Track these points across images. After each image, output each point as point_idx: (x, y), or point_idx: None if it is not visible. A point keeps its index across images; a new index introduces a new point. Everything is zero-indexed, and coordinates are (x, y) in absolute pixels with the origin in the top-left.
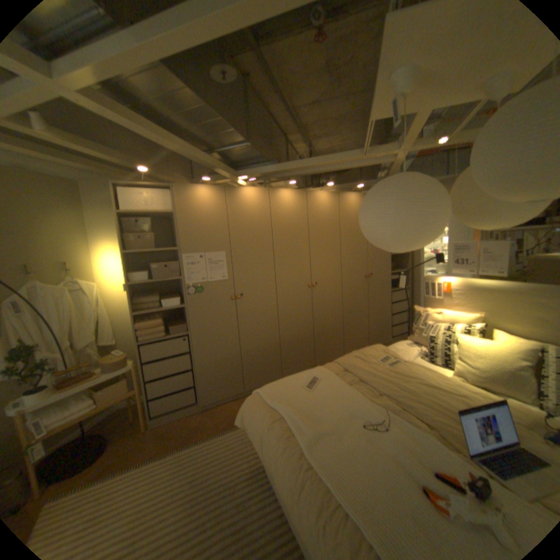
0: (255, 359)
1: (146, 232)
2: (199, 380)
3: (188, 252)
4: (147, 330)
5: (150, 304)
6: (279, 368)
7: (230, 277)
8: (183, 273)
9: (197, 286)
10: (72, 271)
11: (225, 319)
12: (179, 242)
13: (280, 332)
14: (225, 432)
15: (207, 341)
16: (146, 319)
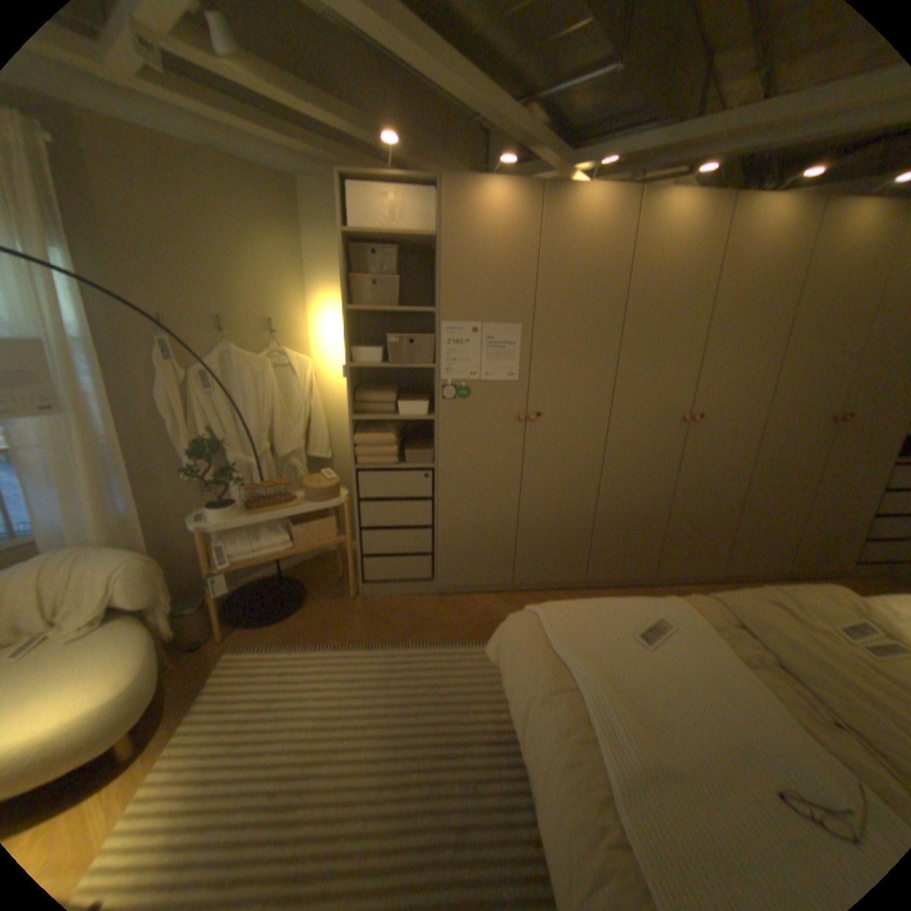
0: (542, 536)
1: (386, 274)
2: (441, 546)
3: (452, 318)
4: (371, 447)
5: (381, 405)
6: (584, 562)
7: (523, 377)
8: (438, 357)
9: (460, 385)
10: (278, 333)
11: (501, 454)
12: (439, 297)
13: (600, 499)
14: (469, 641)
15: (463, 486)
16: (373, 429)
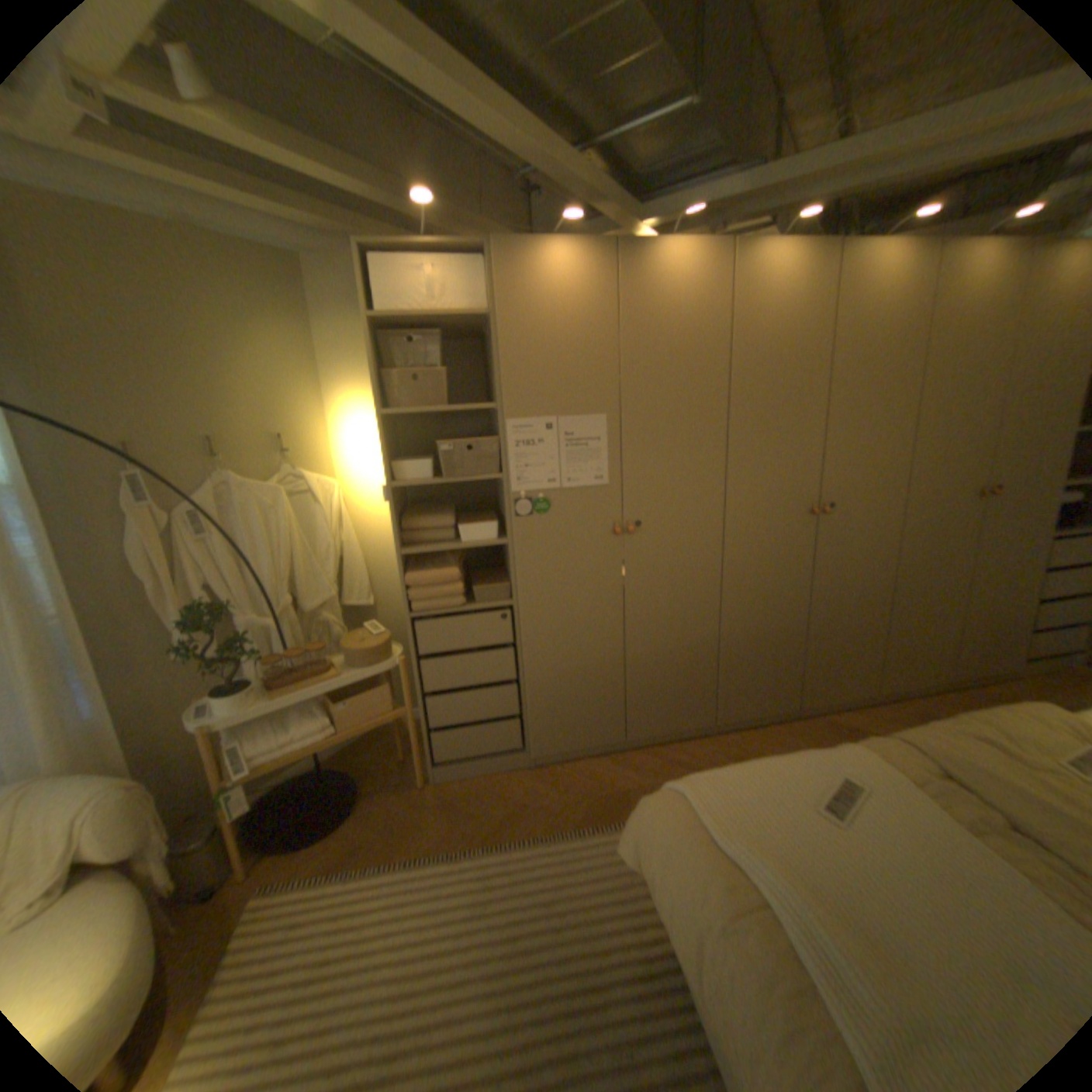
0: (658, 676)
1: (429, 366)
2: (532, 705)
3: (519, 414)
4: (429, 588)
5: (436, 532)
6: (712, 702)
7: (614, 479)
8: (506, 464)
9: (537, 497)
10: (292, 453)
11: (596, 579)
12: (500, 389)
13: (724, 621)
14: (584, 831)
15: (552, 625)
16: (429, 563)
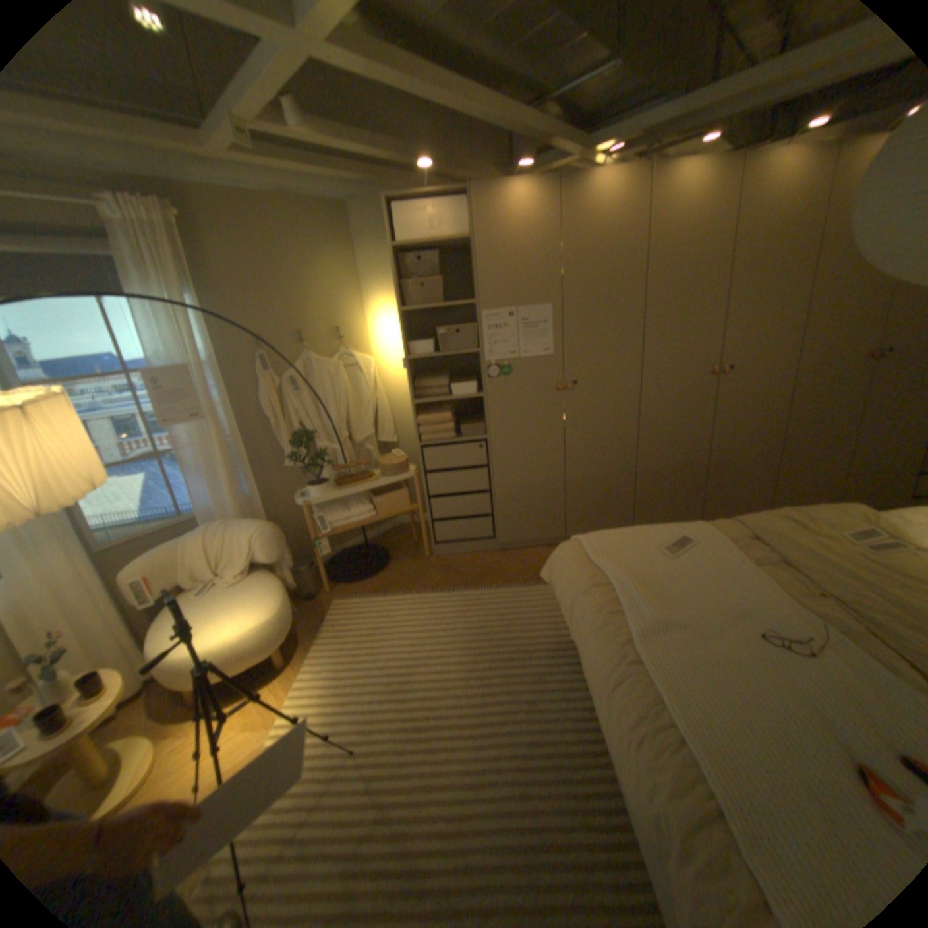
0: (589, 492)
1: (431, 275)
2: (499, 507)
3: (490, 306)
4: (432, 426)
5: (436, 389)
6: (630, 513)
7: (558, 350)
8: (482, 342)
9: (503, 364)
10: (346, 338)
11: (544, 421)
12: (477, 289)
13: (640, 454)
14: (529, 583)
15: (513, 452)
16: (432, 410)
